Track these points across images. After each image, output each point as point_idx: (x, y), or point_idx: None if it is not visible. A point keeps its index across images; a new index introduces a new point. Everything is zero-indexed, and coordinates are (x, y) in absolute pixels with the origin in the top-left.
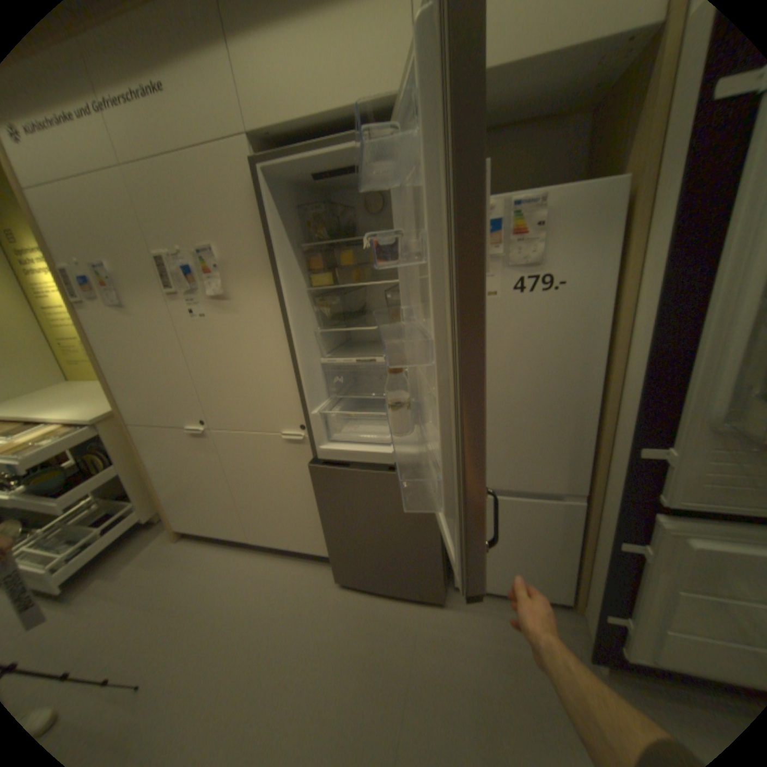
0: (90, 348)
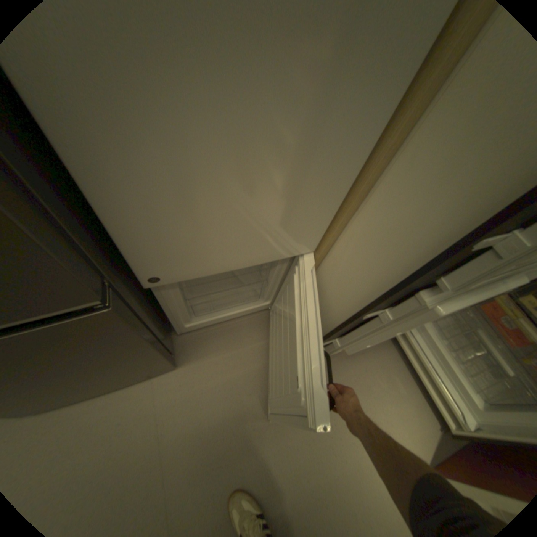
0: None
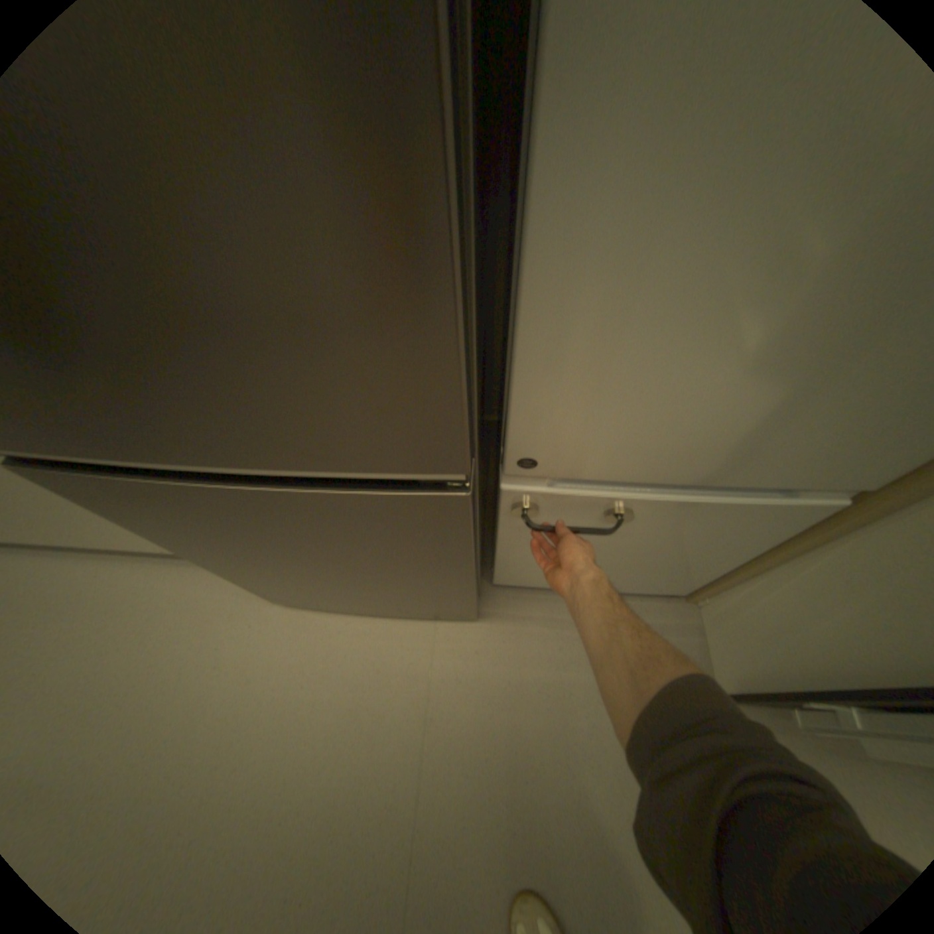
0: None
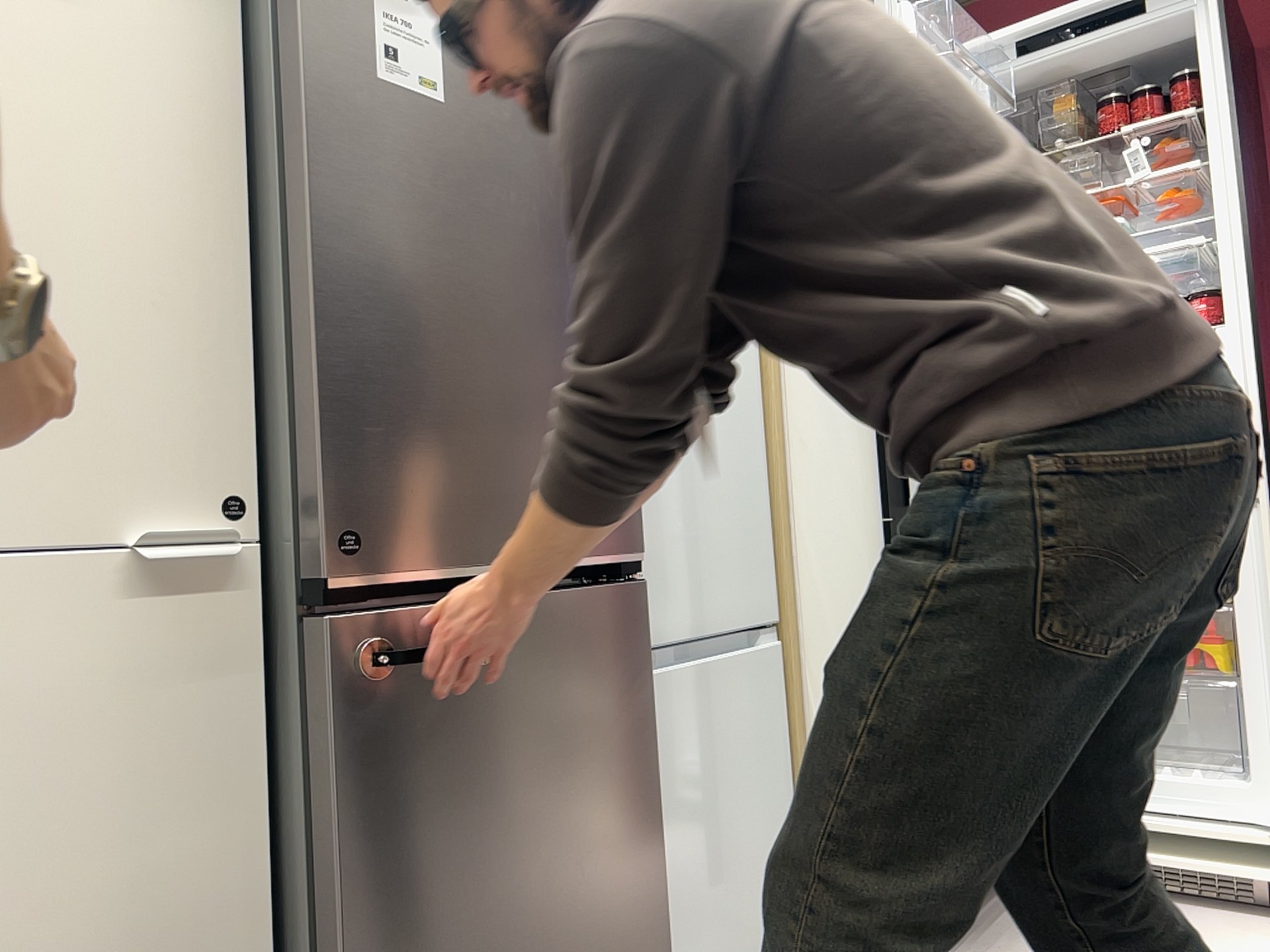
0: None
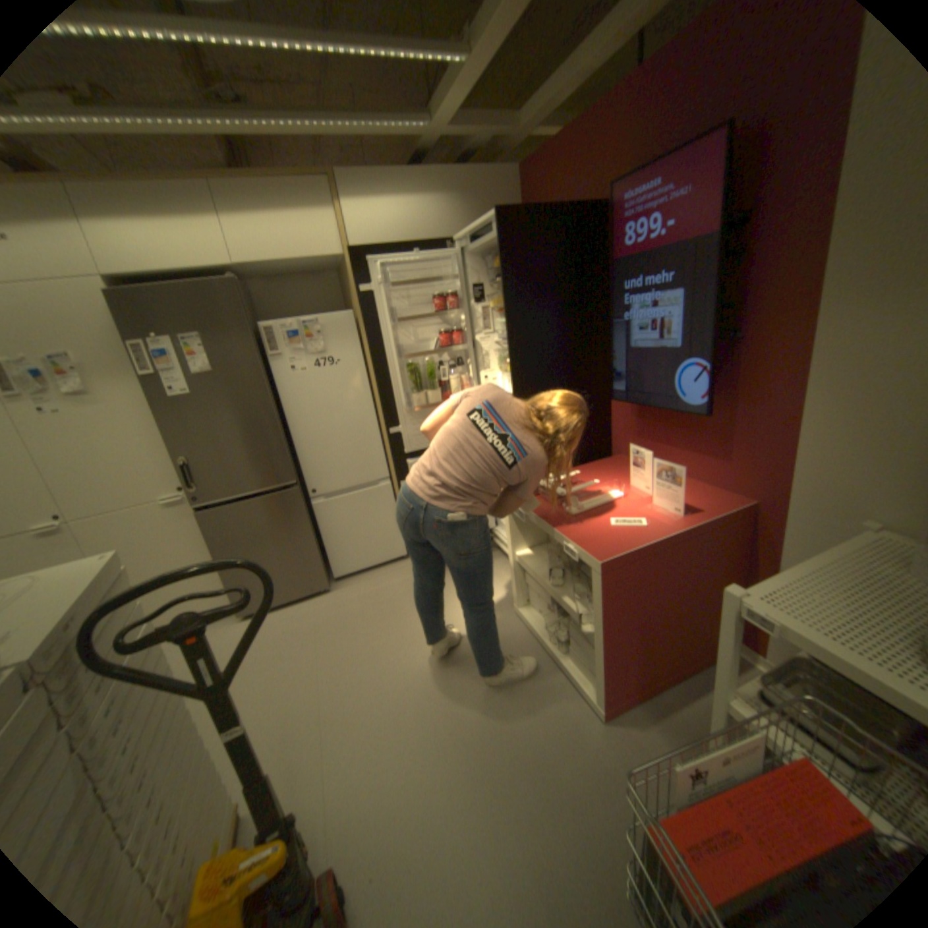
0: None
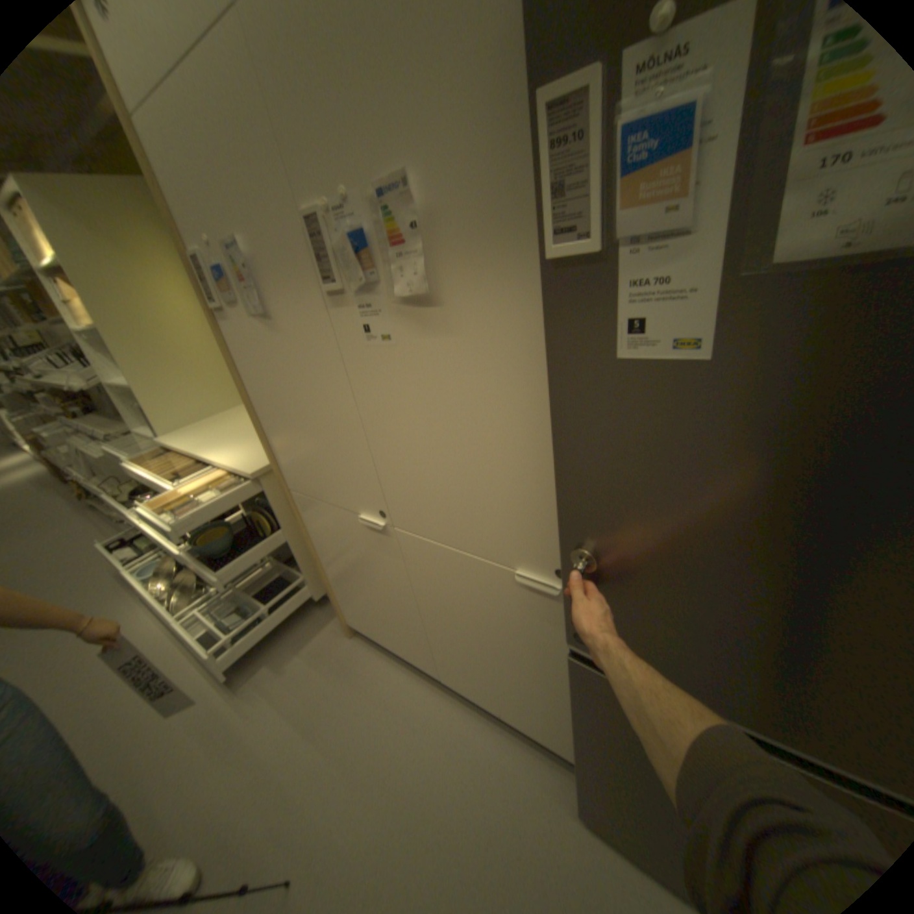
0: (239, 381)
